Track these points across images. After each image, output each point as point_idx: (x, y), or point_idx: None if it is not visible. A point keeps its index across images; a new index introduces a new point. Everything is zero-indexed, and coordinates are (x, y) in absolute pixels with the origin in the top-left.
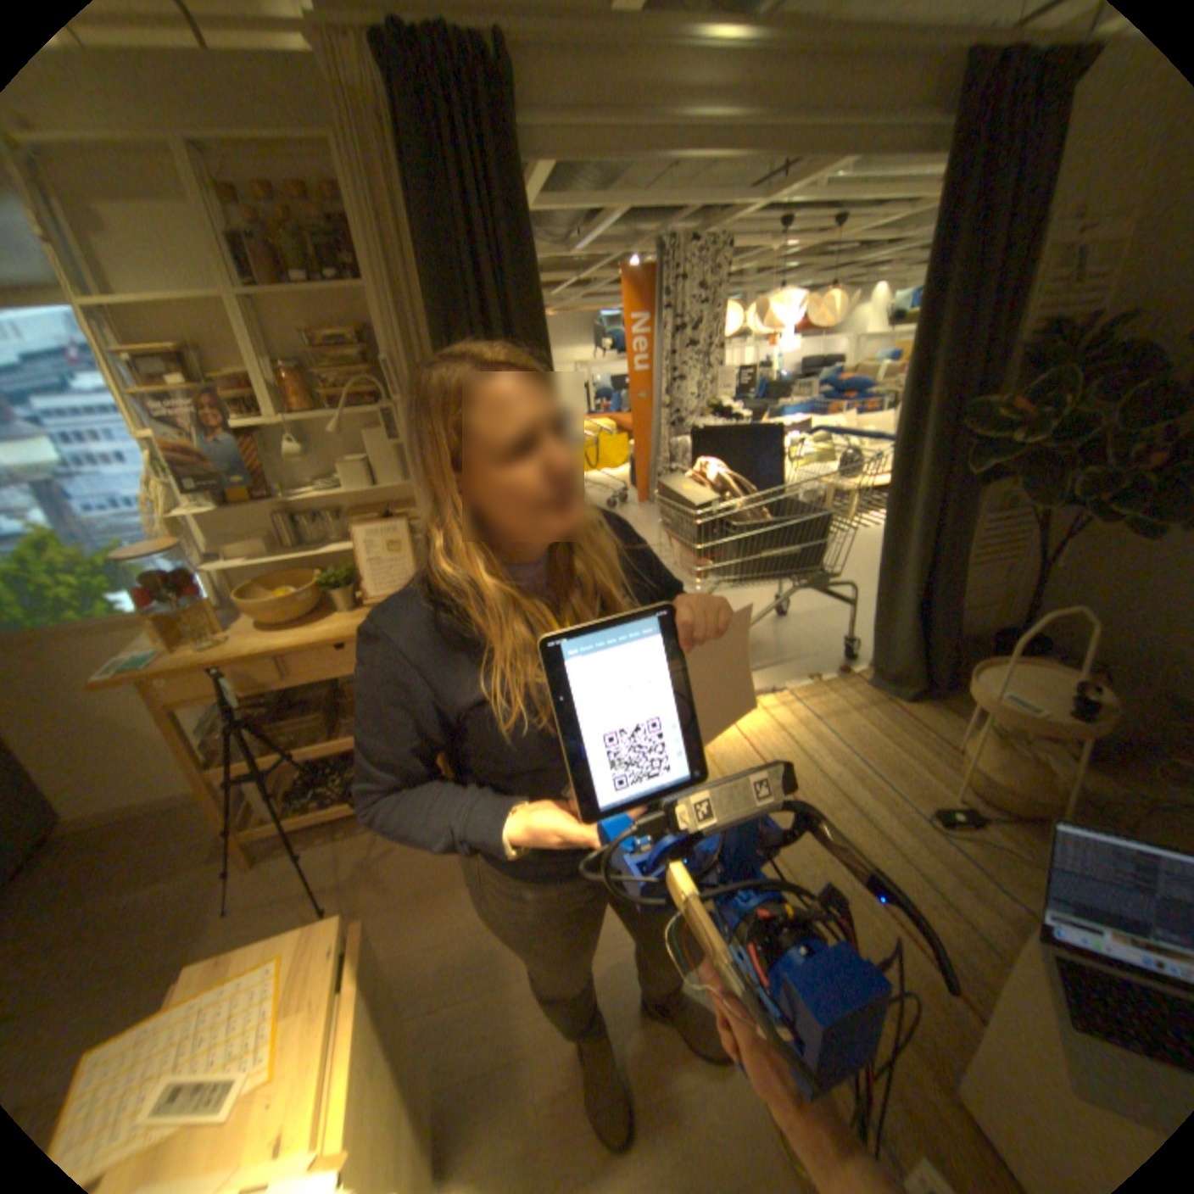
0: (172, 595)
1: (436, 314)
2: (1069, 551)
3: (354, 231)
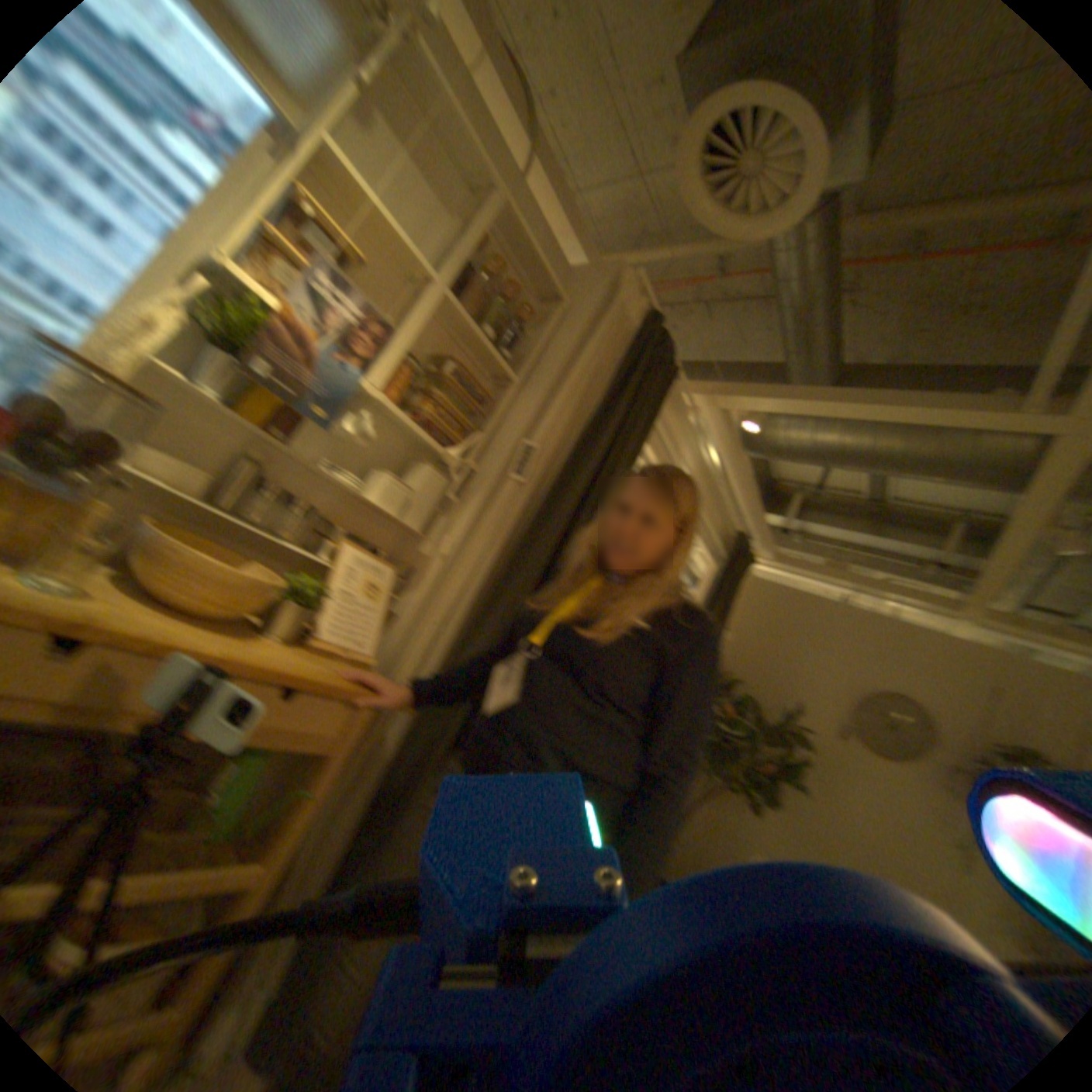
0: (83, 460)
1: (584, 446)
2: (699, 807)
3: (540, 345)
